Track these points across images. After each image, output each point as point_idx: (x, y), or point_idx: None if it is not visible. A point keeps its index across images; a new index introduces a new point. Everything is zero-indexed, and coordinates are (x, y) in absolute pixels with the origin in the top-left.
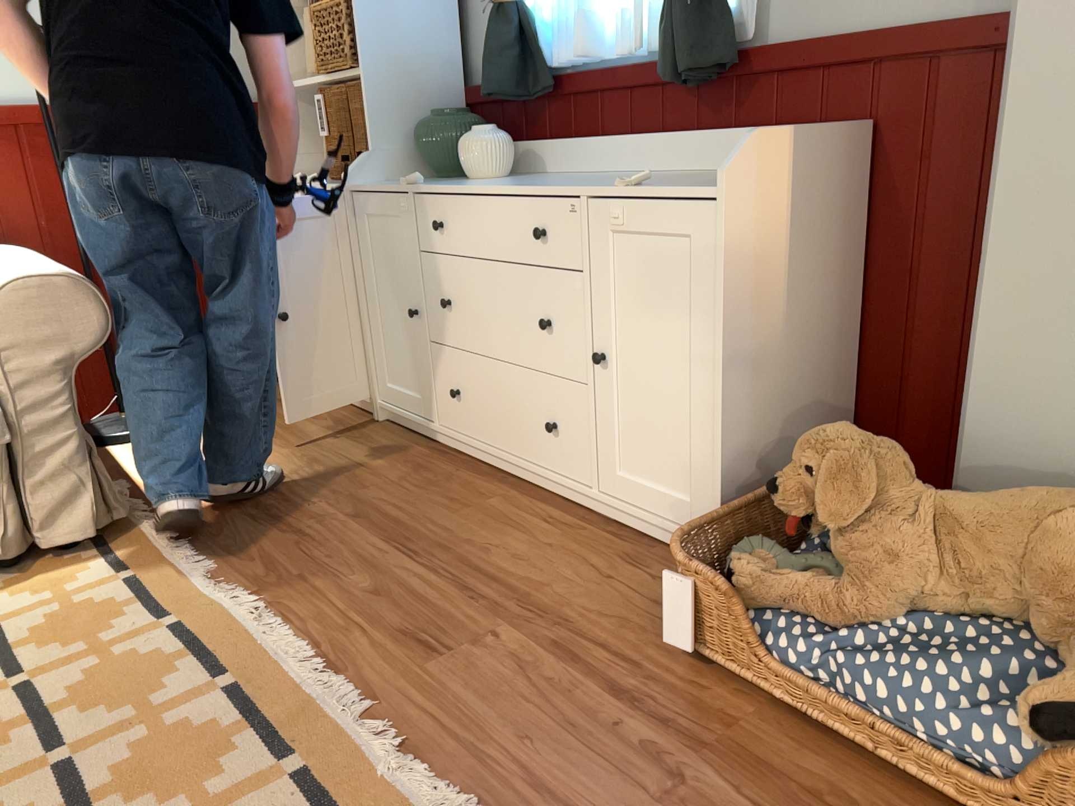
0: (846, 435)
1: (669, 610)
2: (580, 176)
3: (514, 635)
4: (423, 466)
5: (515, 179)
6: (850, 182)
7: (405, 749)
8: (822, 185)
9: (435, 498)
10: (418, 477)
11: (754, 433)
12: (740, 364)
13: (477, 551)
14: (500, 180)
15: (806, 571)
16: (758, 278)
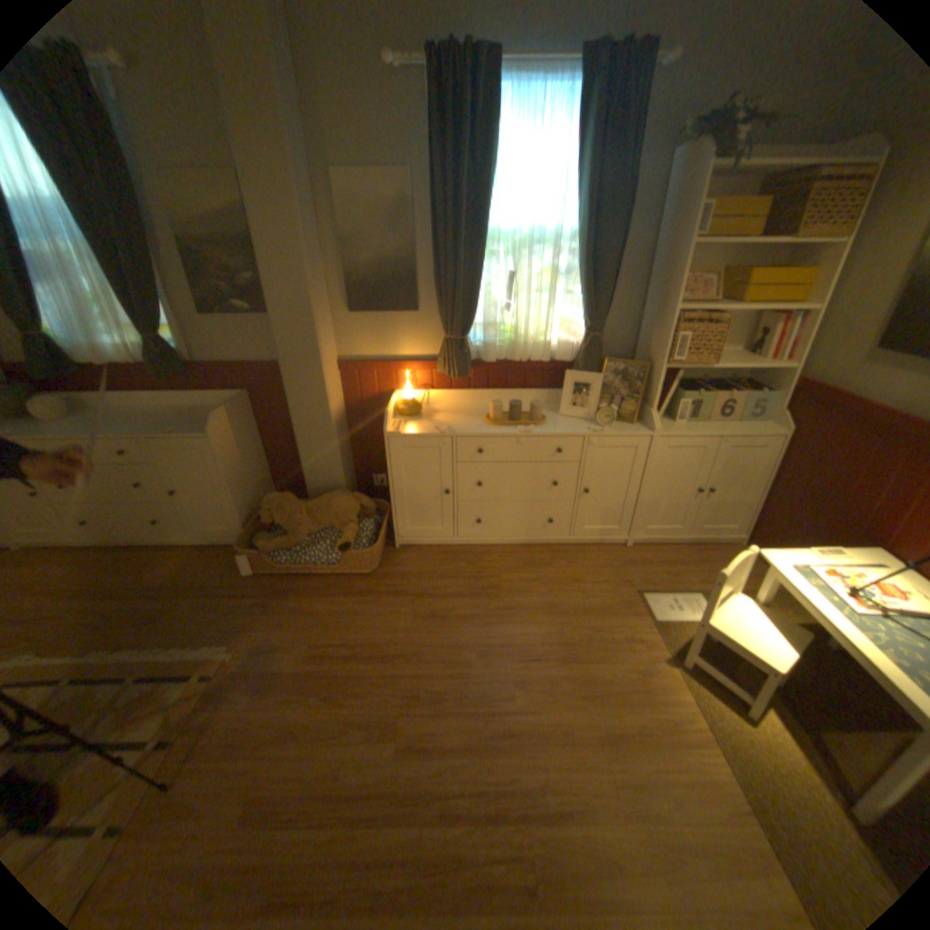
0: (275, 497)
1: (236, 567)
2: (114, 412)
3: (184, 602)
4: (77, 563)
5: (75, 419)
6: (246, 411)
7: (170, 652)
8: (238, 417)
9: (100, 573)
10: (79, 568)
11: (244, 501)
12: (232, 483)
13: (143, 583)
14: (67, 422)
15: (276, 537)
16: (229, 455)
